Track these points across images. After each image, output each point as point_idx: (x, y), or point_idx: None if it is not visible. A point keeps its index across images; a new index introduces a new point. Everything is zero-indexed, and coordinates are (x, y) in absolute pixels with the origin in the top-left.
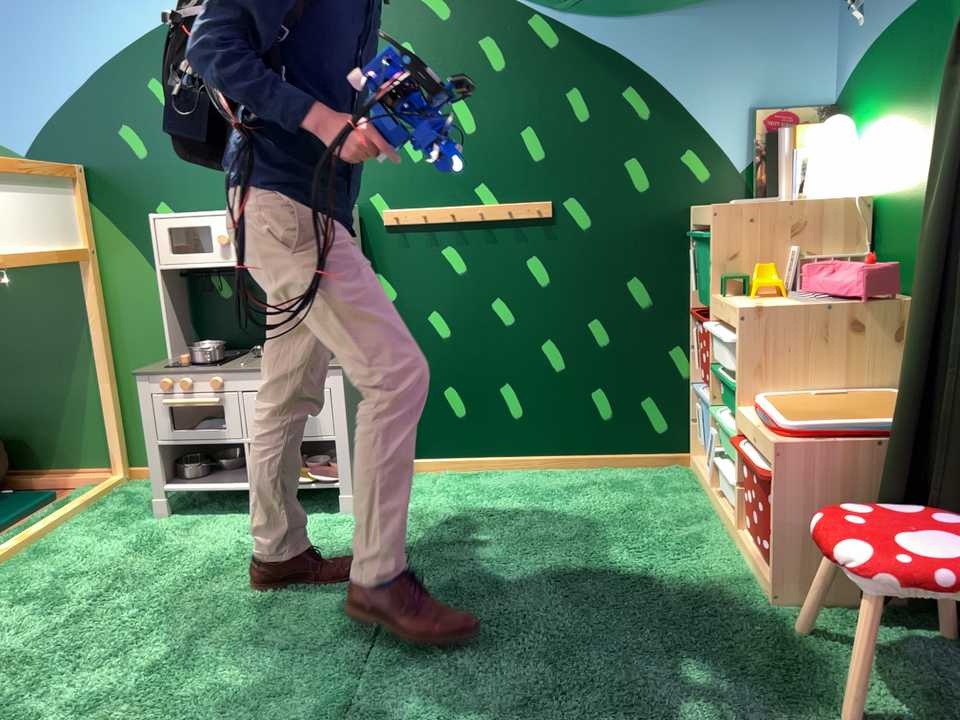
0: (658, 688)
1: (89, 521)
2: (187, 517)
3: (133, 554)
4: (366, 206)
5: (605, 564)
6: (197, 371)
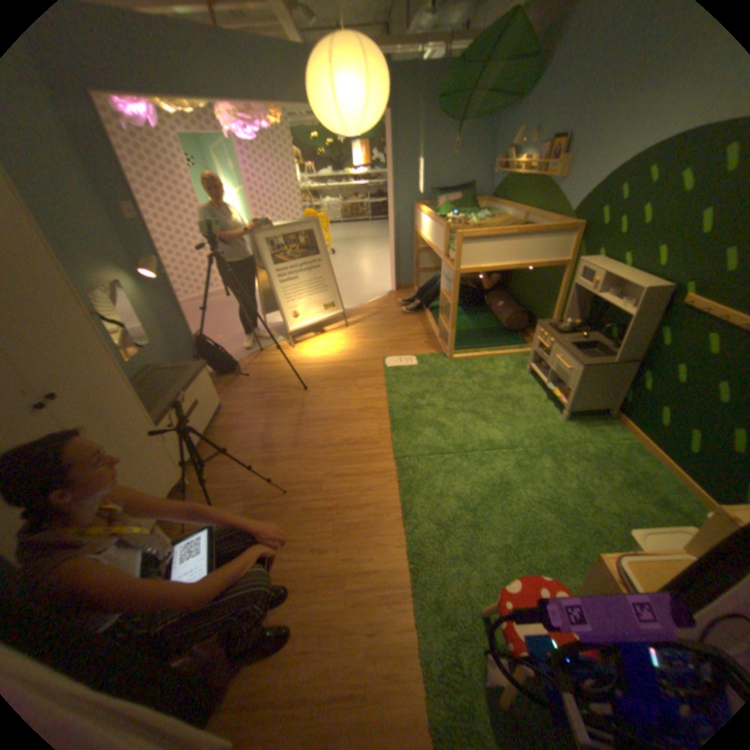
0: (483, 544)
1: (515, 361)
2: (533, 380)
3: (502, 380)
4: (685, 290)
5: (576, 527)
6: (550, 335)
